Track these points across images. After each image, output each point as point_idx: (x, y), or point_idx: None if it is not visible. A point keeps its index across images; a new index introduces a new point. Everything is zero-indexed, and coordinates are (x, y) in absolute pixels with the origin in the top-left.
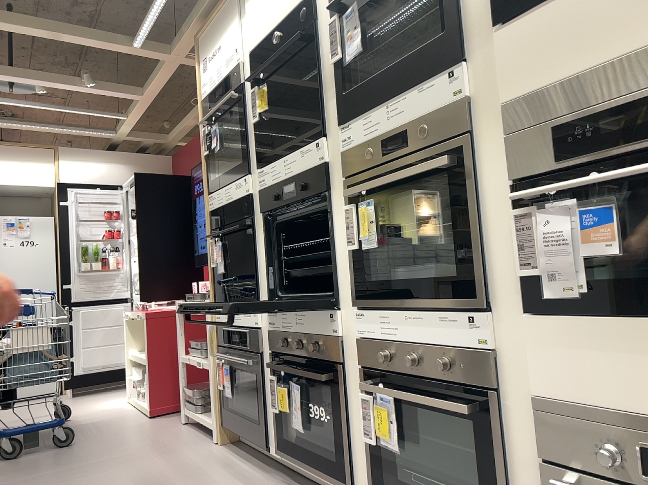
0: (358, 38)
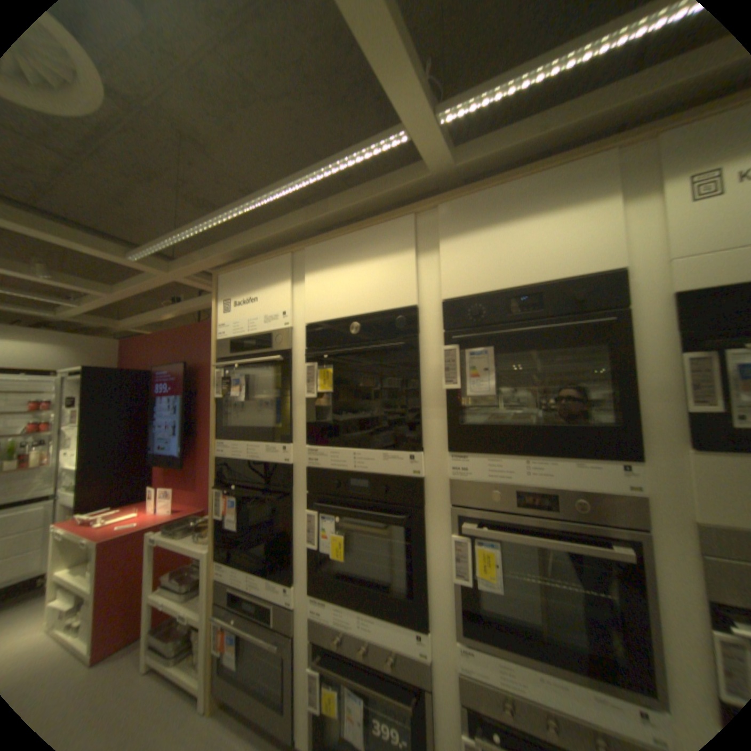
0: (494, 383)
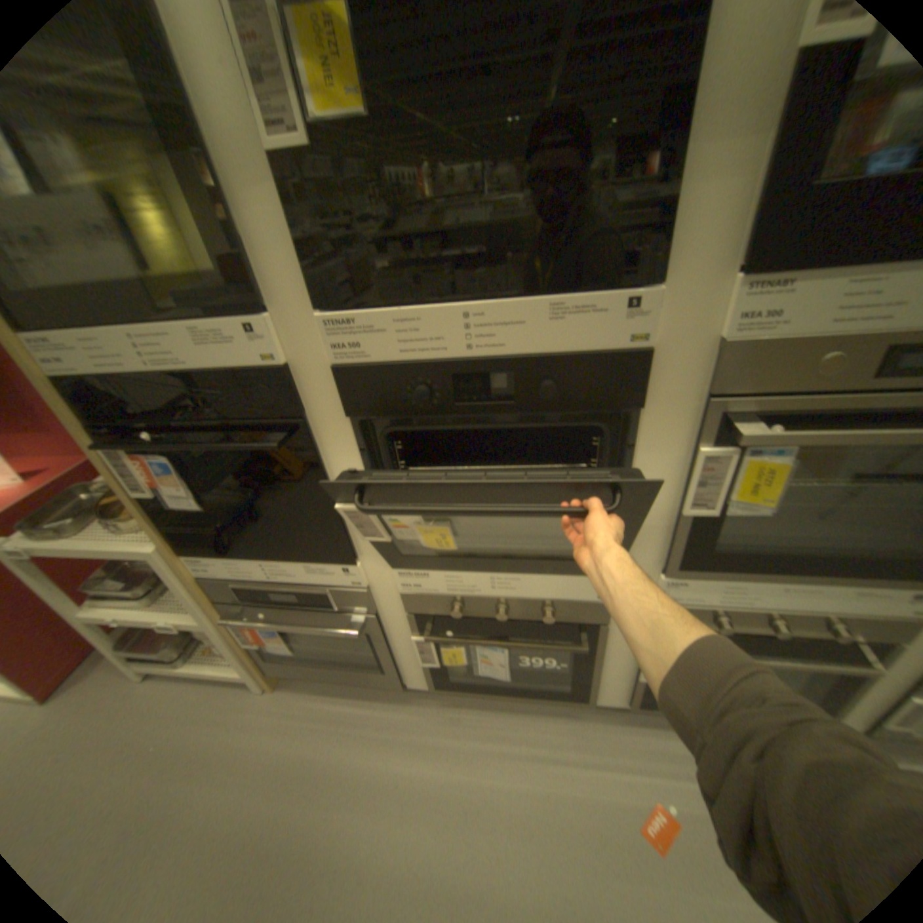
0: None
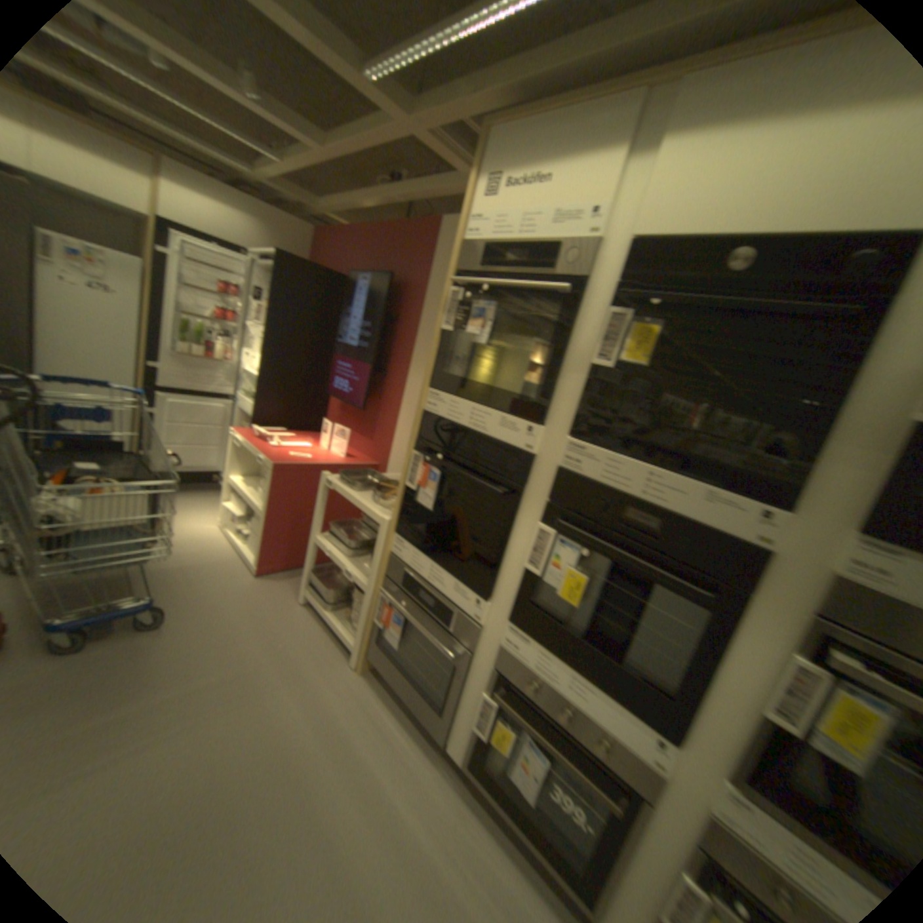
0: None
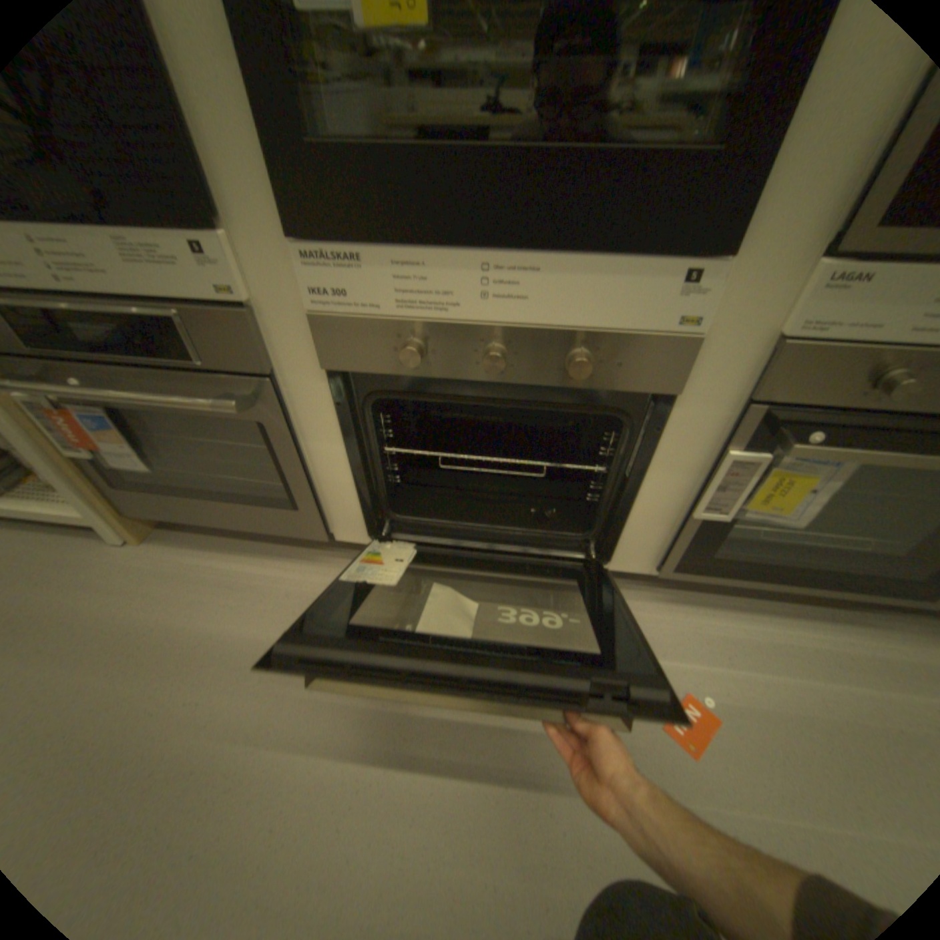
0: None
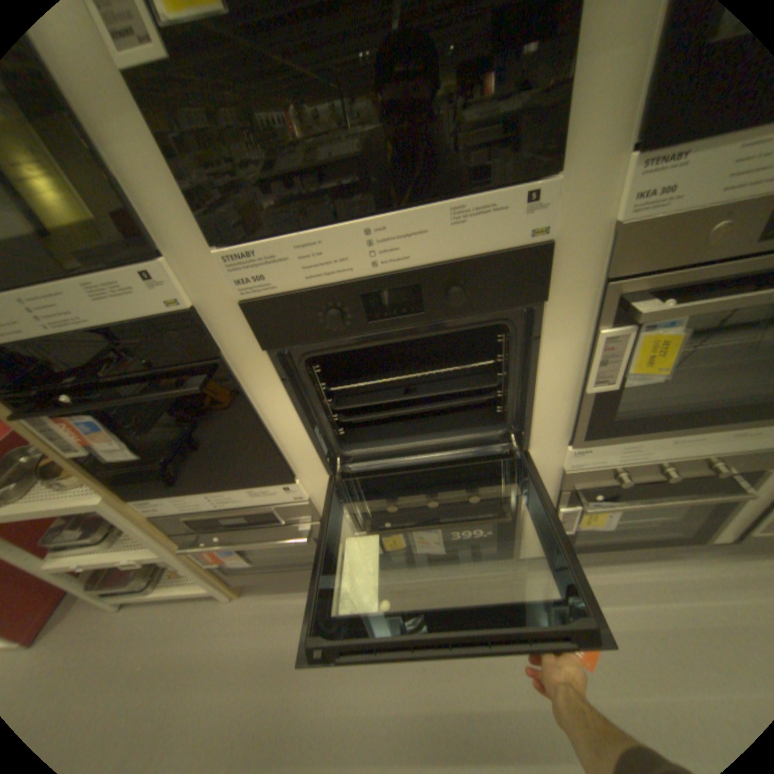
0: None
